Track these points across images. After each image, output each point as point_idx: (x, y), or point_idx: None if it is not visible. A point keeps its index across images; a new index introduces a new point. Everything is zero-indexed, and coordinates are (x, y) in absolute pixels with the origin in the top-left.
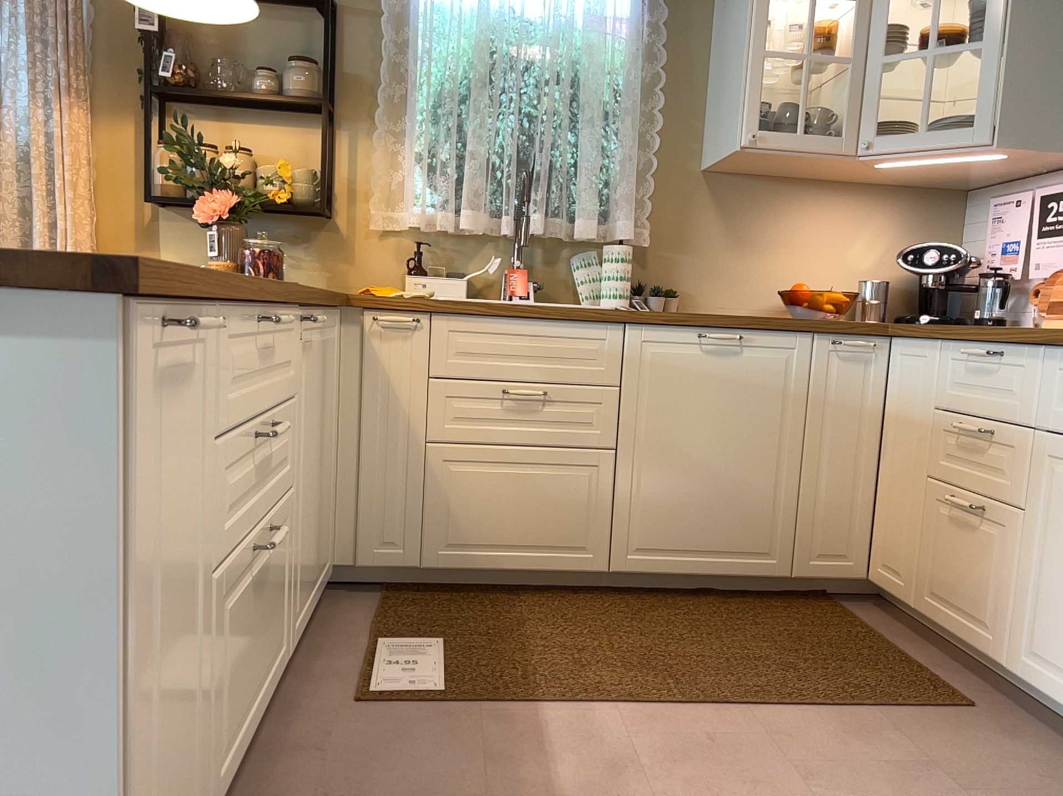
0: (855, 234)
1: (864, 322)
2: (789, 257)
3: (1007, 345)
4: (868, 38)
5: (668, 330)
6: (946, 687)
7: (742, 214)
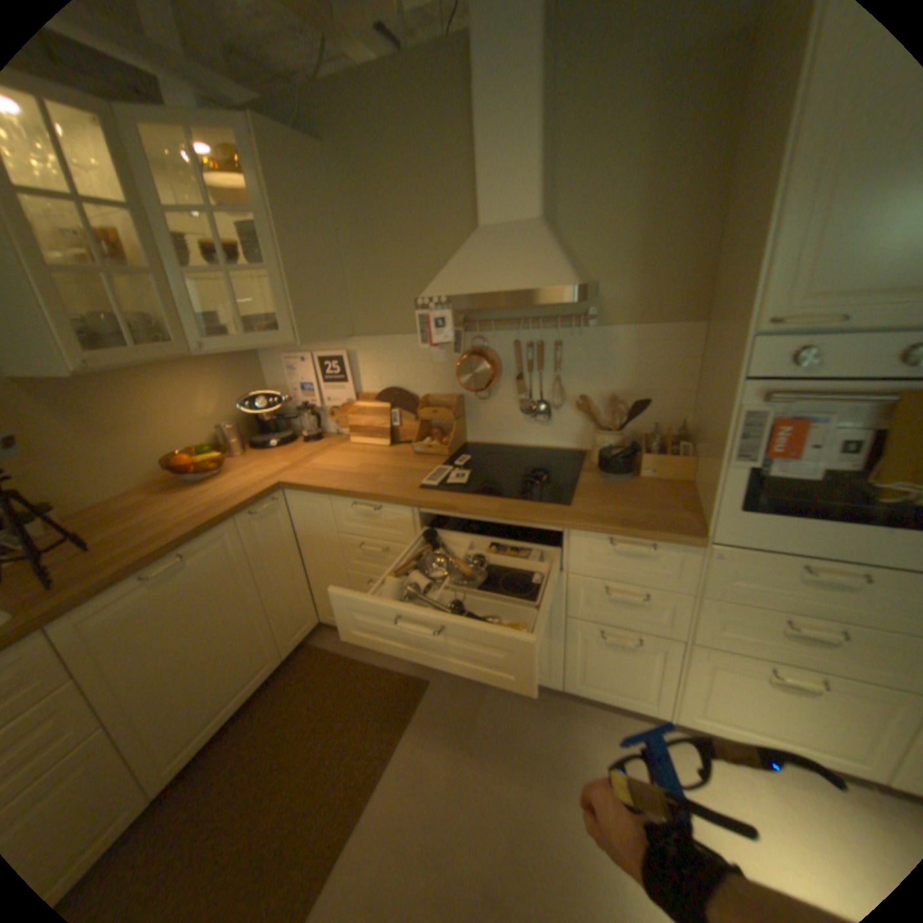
0: (193, 393)
1: (258, 484)
2: (148, 427)
3: (384, 503)
4: (155, 247)
5: (102, 599)
6: (407, 677)
7: (80, 408)
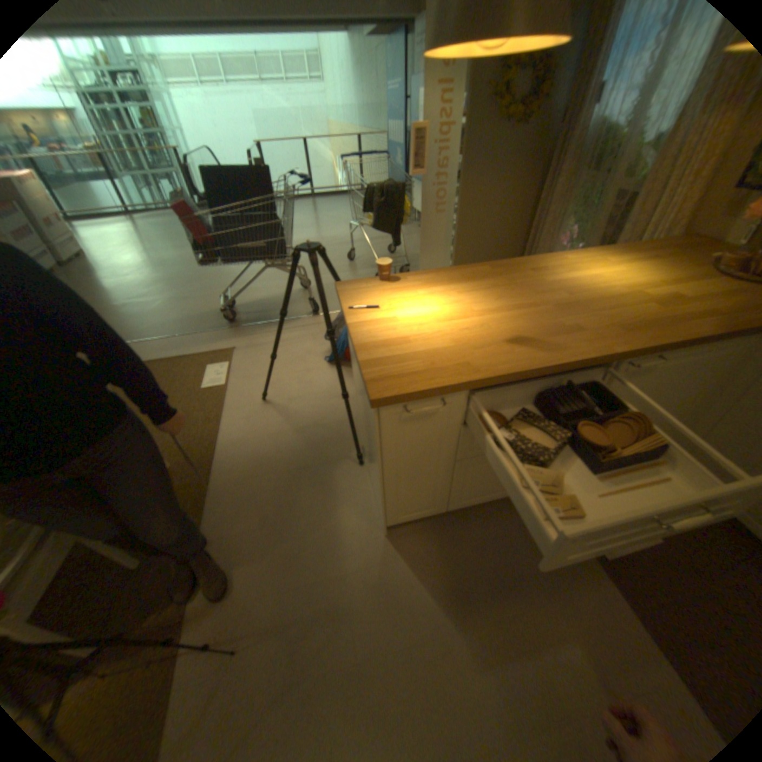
0: None
1: None
2: None
3: None
4: None
5: None
6: None
7: None
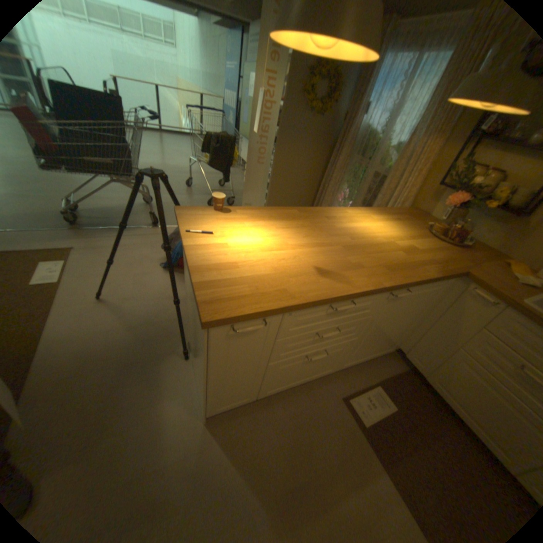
0: None
1: None
2: None
3: None
4: None
5: None
6: None
7: None
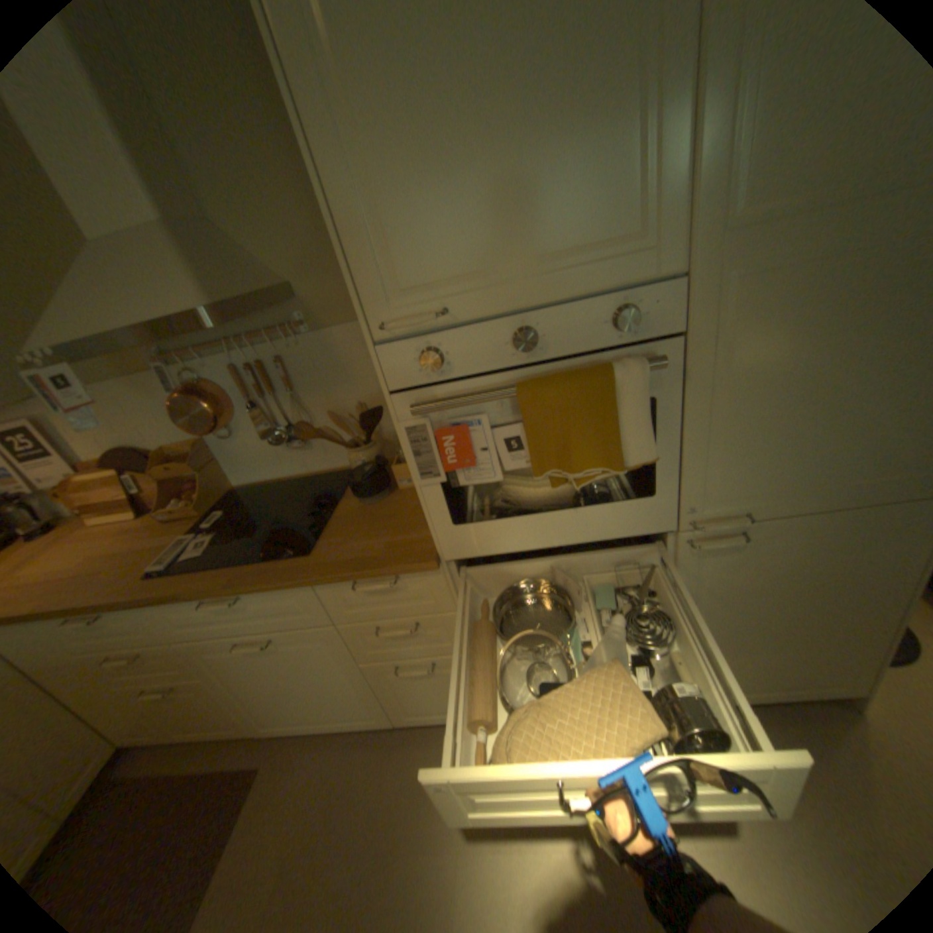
0: None
1: None
2: None
3: (98, 613)
4: None
5: None
6: (232, 773)
7: None
